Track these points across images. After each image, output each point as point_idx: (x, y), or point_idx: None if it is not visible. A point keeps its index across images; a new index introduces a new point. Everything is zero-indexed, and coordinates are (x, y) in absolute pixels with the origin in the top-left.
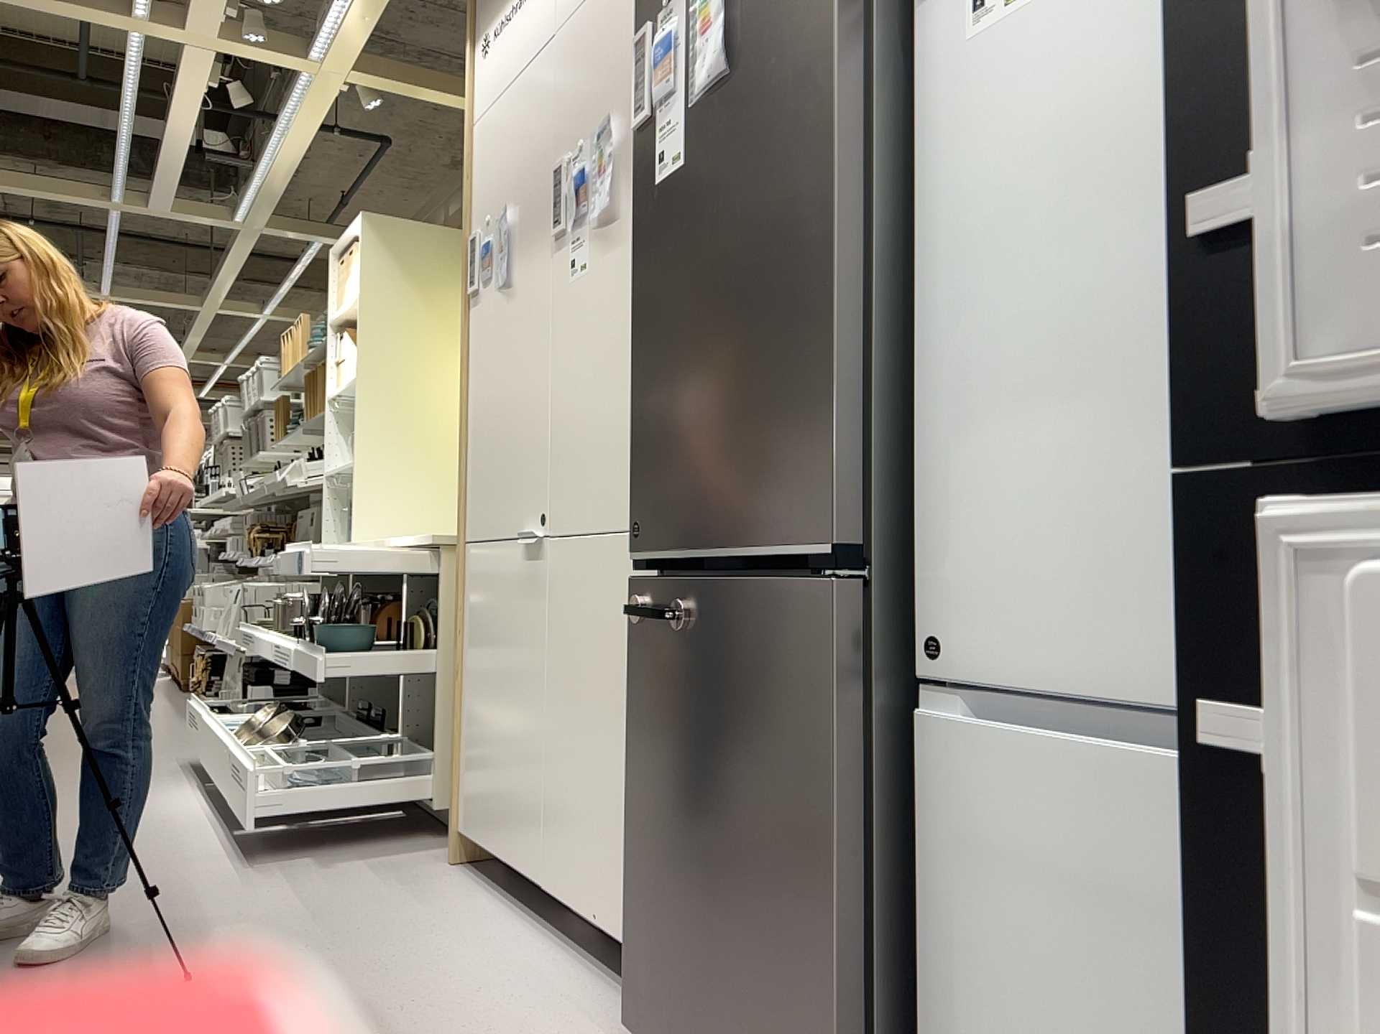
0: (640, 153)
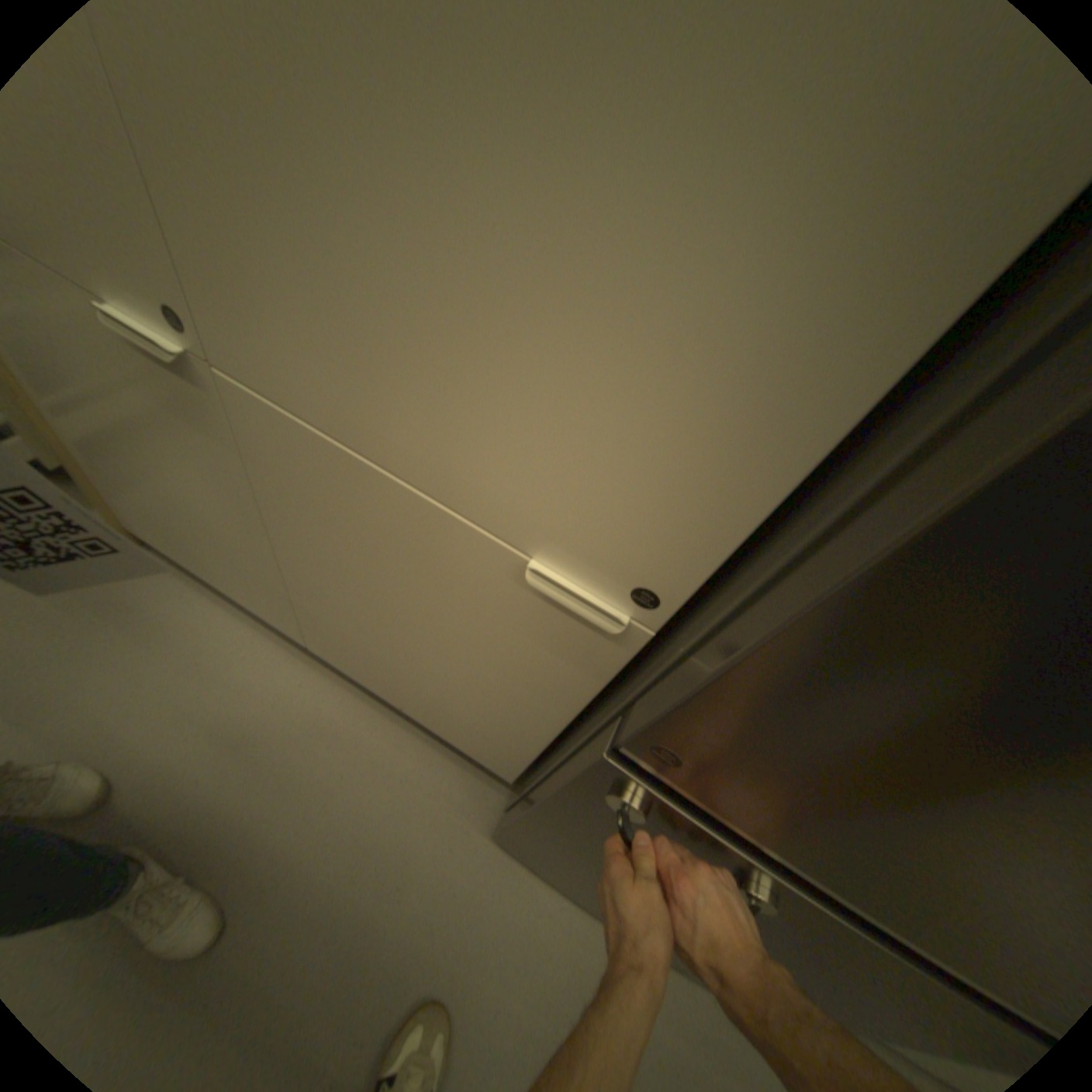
0: None
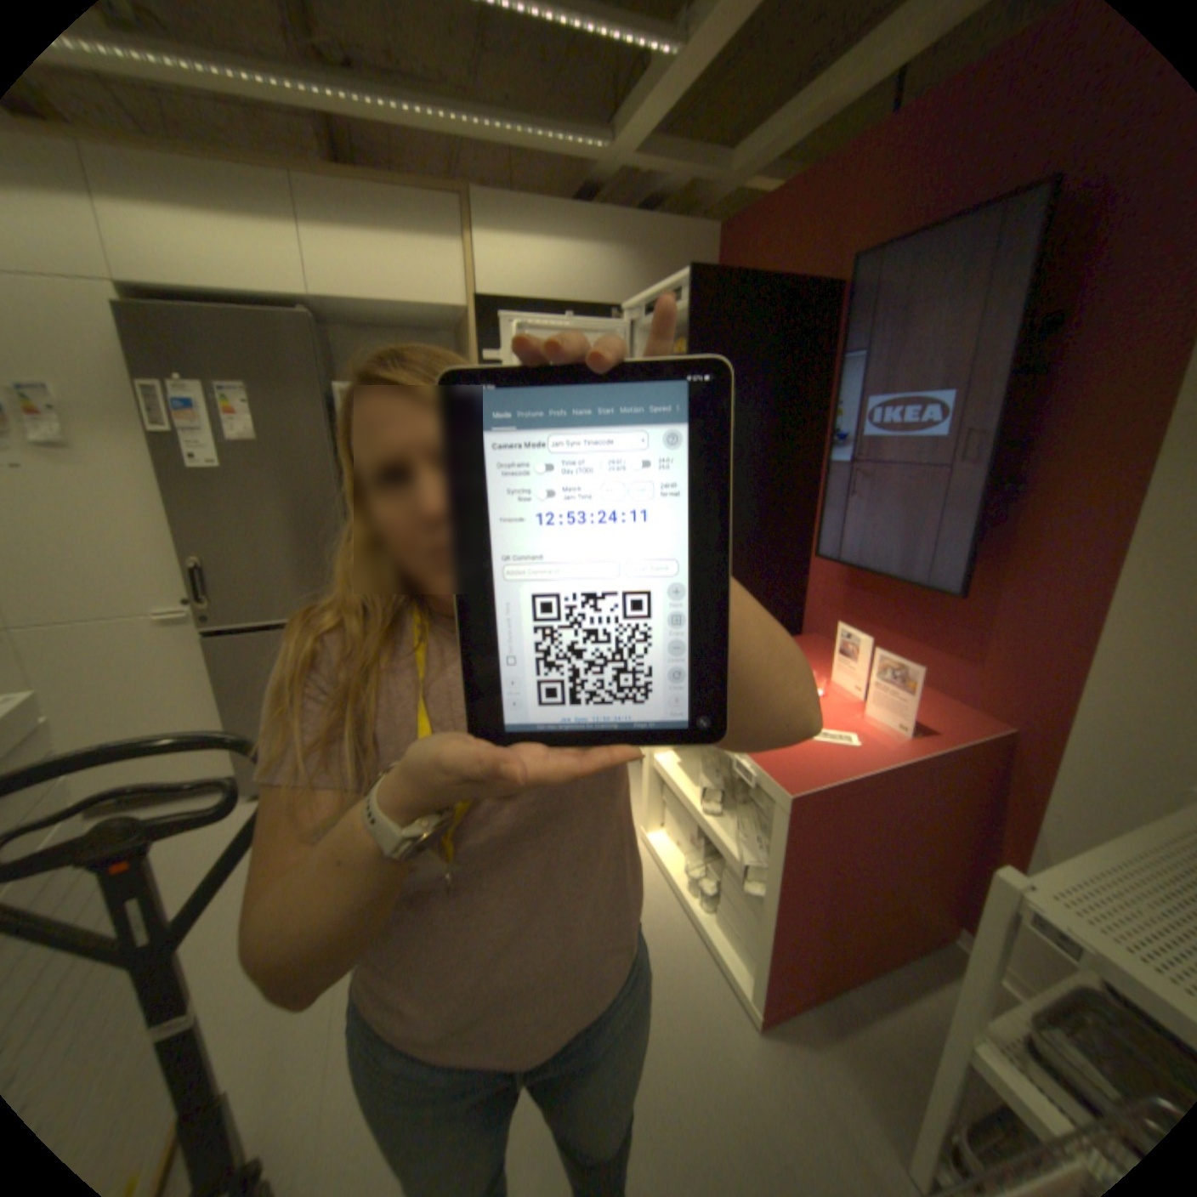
0: (158, 445)
